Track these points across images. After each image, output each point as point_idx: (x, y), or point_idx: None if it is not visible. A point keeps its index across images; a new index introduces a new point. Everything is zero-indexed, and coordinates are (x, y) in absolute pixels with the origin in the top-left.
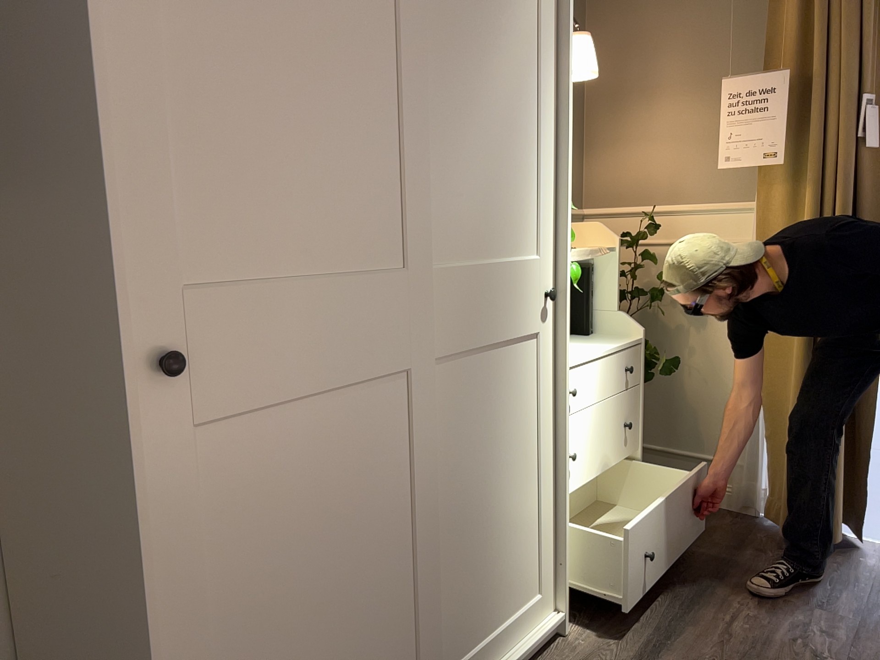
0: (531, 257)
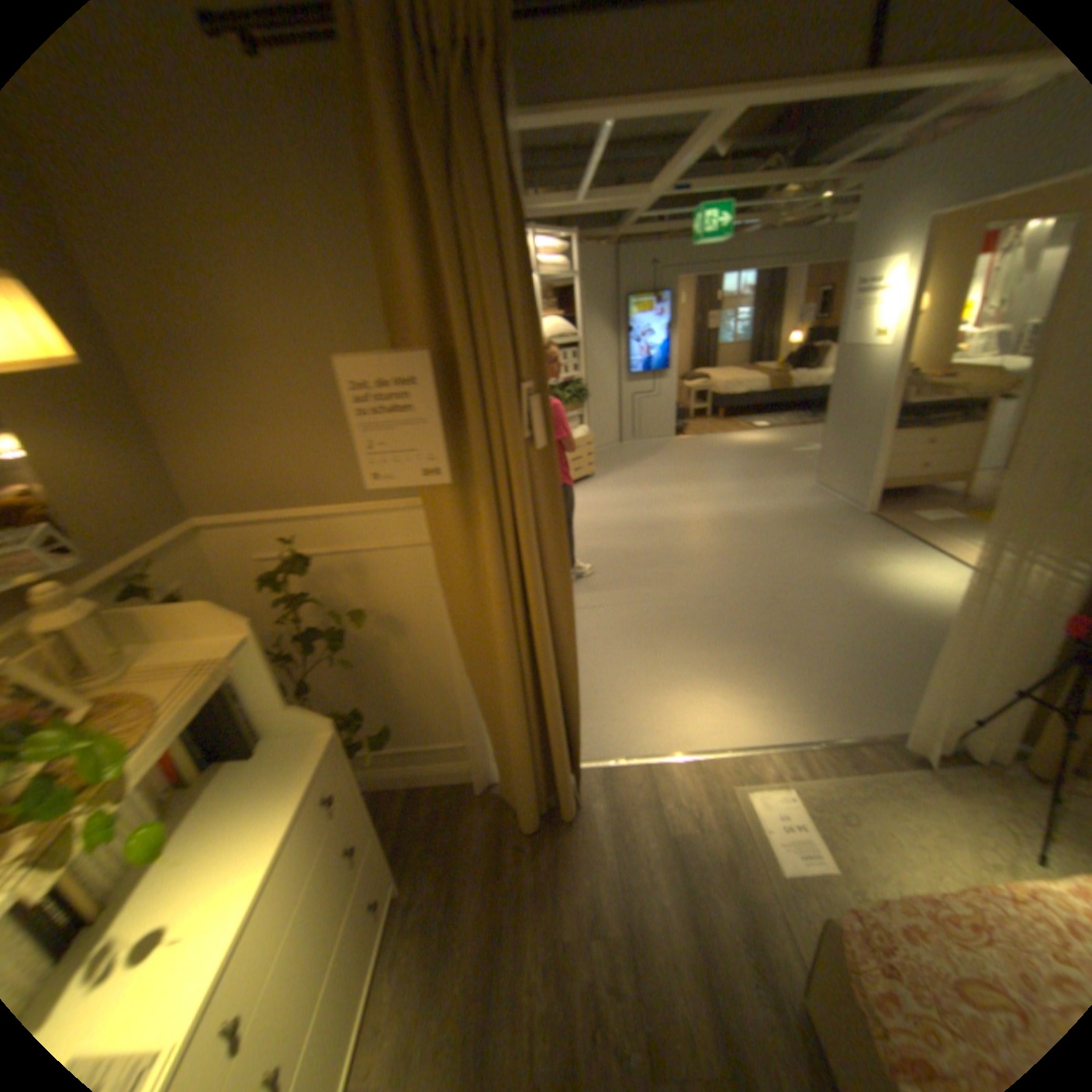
0: None
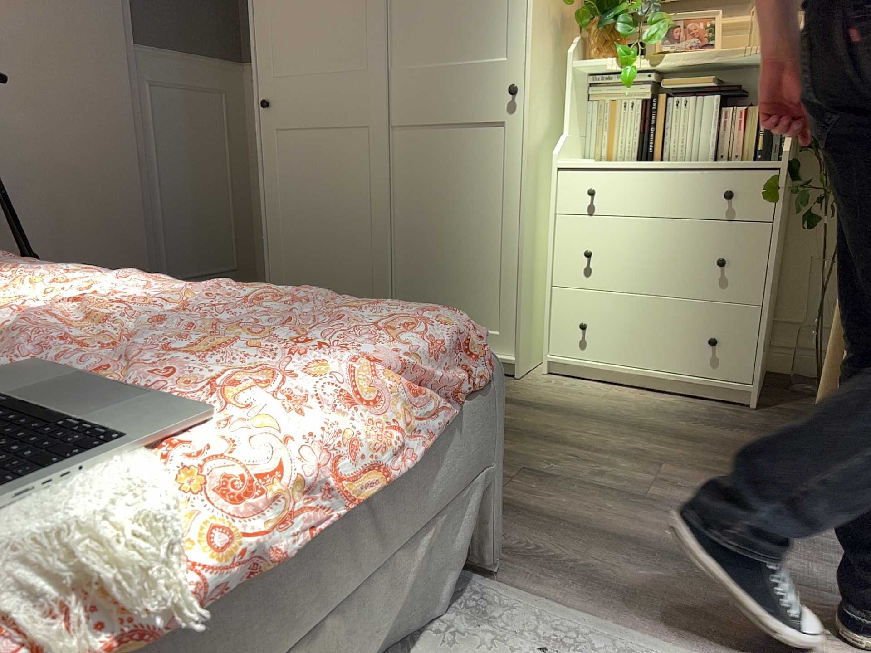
0: (497, 58)
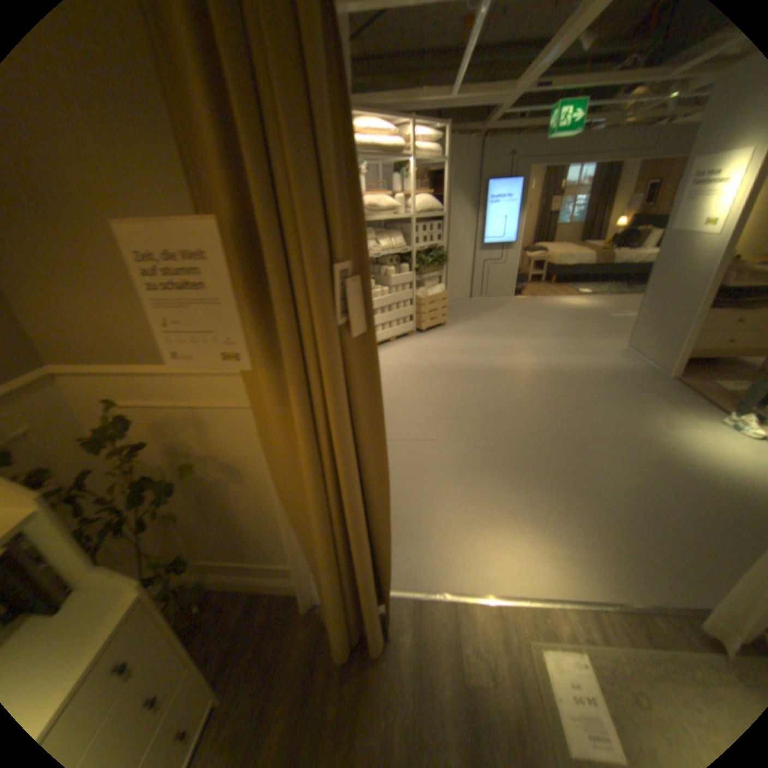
0: None
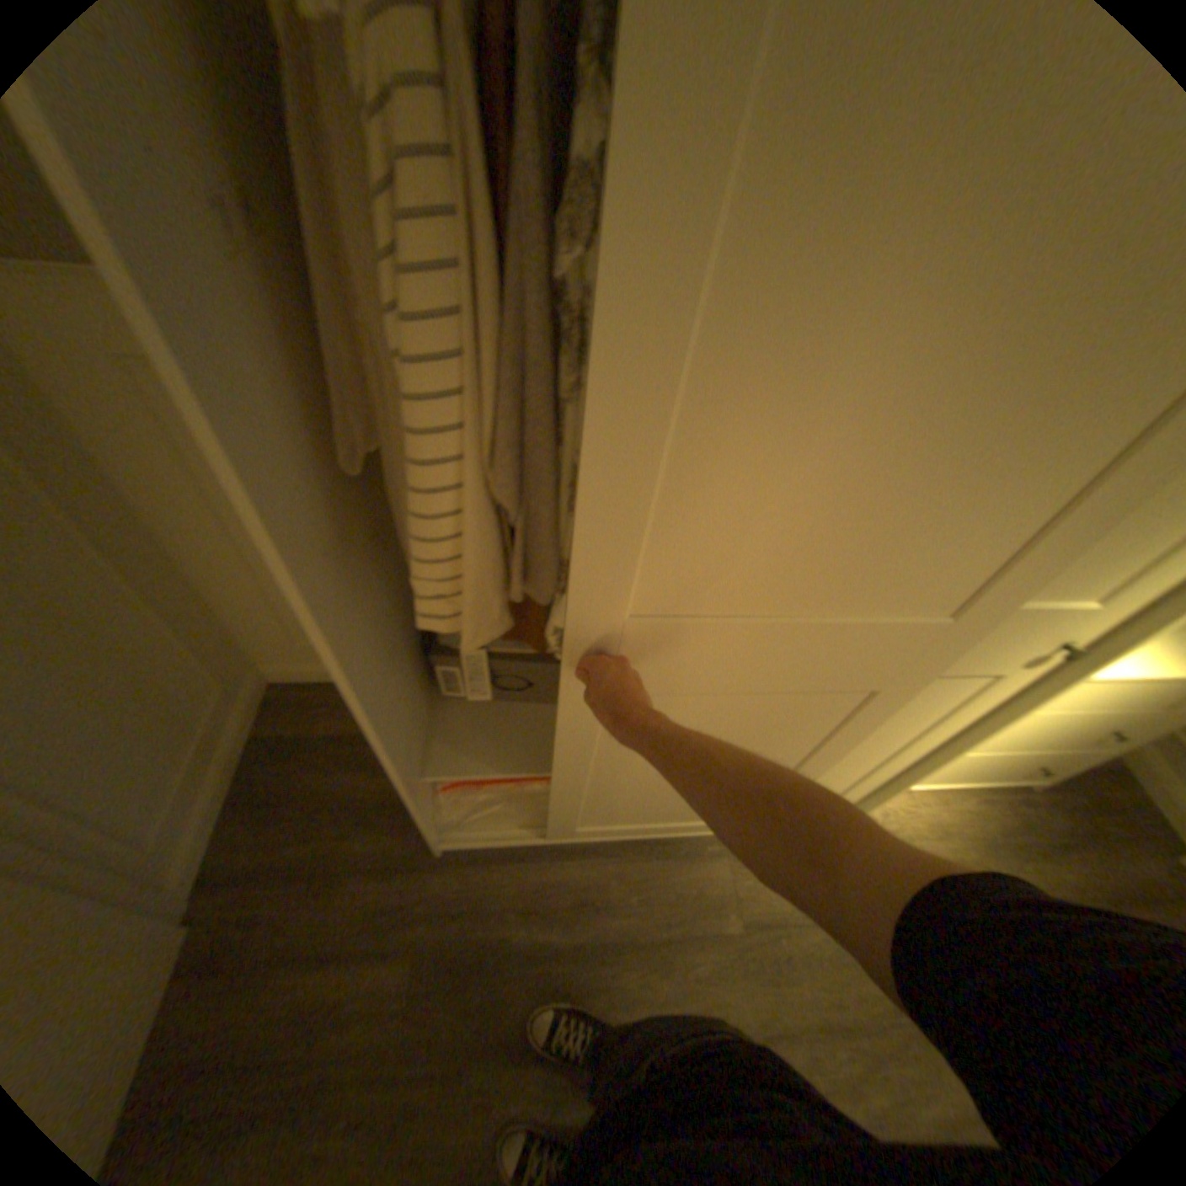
0: (1084, 603)
